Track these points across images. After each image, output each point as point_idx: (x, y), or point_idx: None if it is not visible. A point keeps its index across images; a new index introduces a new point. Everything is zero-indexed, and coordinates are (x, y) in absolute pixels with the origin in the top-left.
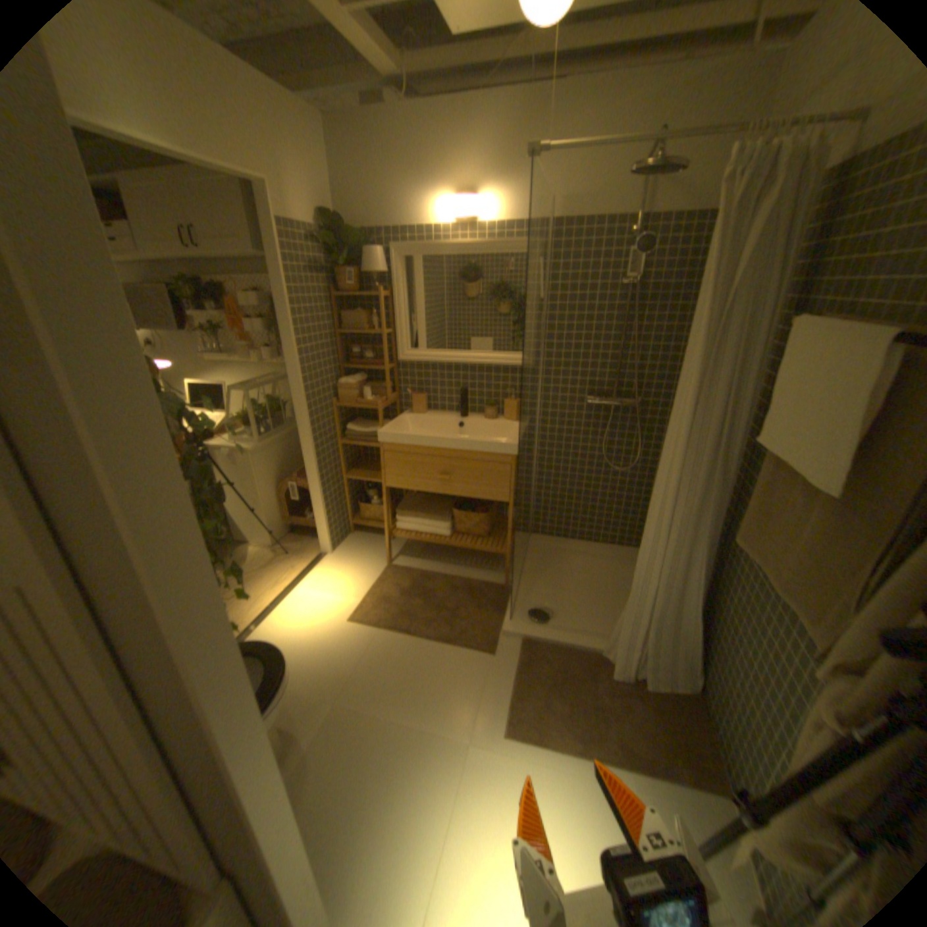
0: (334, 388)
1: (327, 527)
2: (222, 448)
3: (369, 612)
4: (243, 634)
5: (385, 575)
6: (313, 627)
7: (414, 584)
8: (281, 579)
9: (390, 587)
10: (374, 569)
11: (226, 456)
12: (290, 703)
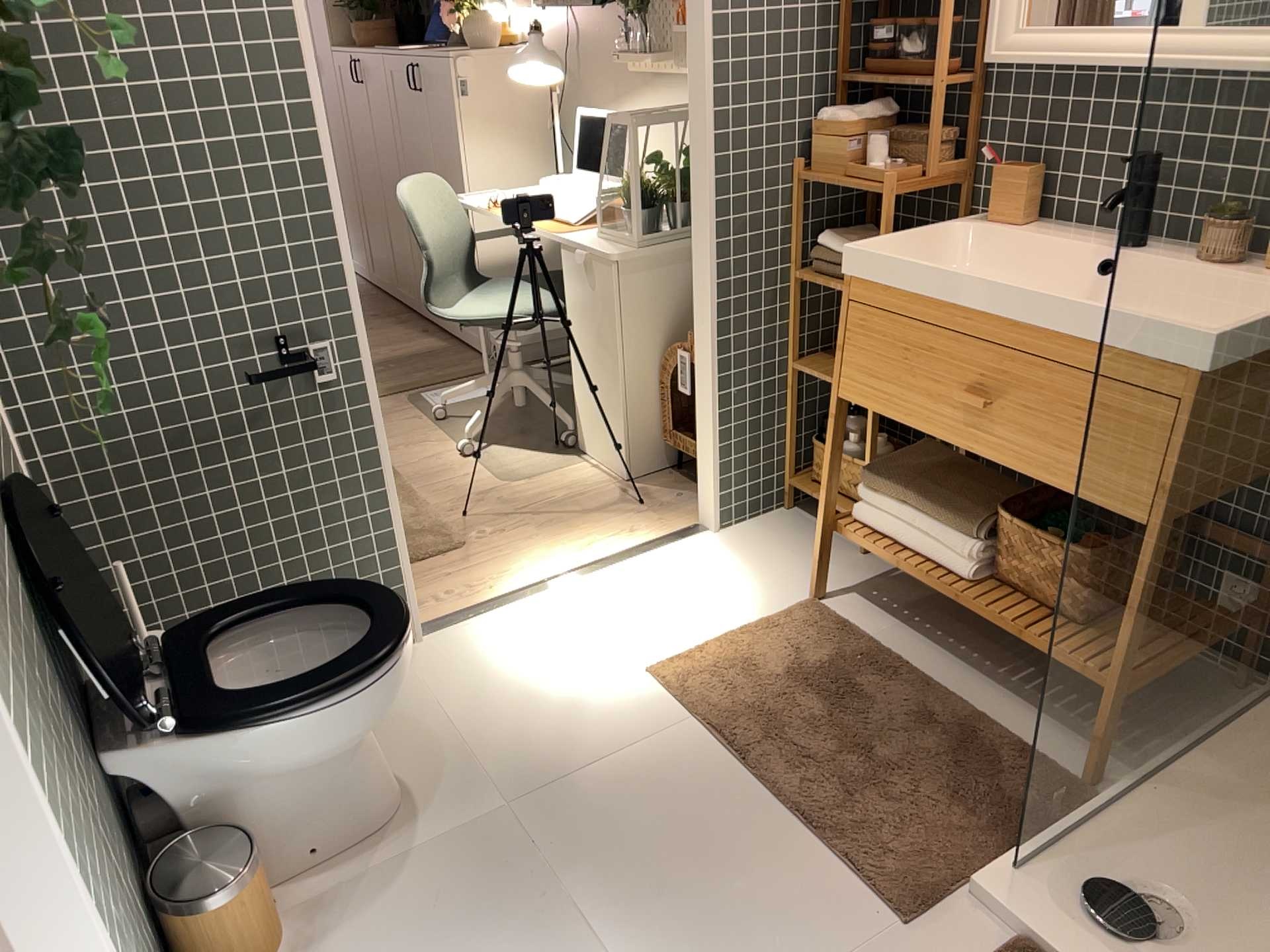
0: (808, 133)
1: (718, 468)
2: (578, 247)
3: (700, 675)
4: (476, 608)
5: (787, 619)
6: (583, 651)
7: (836, 666)
8: (598, 545)
9: (779, 646)
10: (776, 597)
11: (582, 265)
12: (454, 758)
